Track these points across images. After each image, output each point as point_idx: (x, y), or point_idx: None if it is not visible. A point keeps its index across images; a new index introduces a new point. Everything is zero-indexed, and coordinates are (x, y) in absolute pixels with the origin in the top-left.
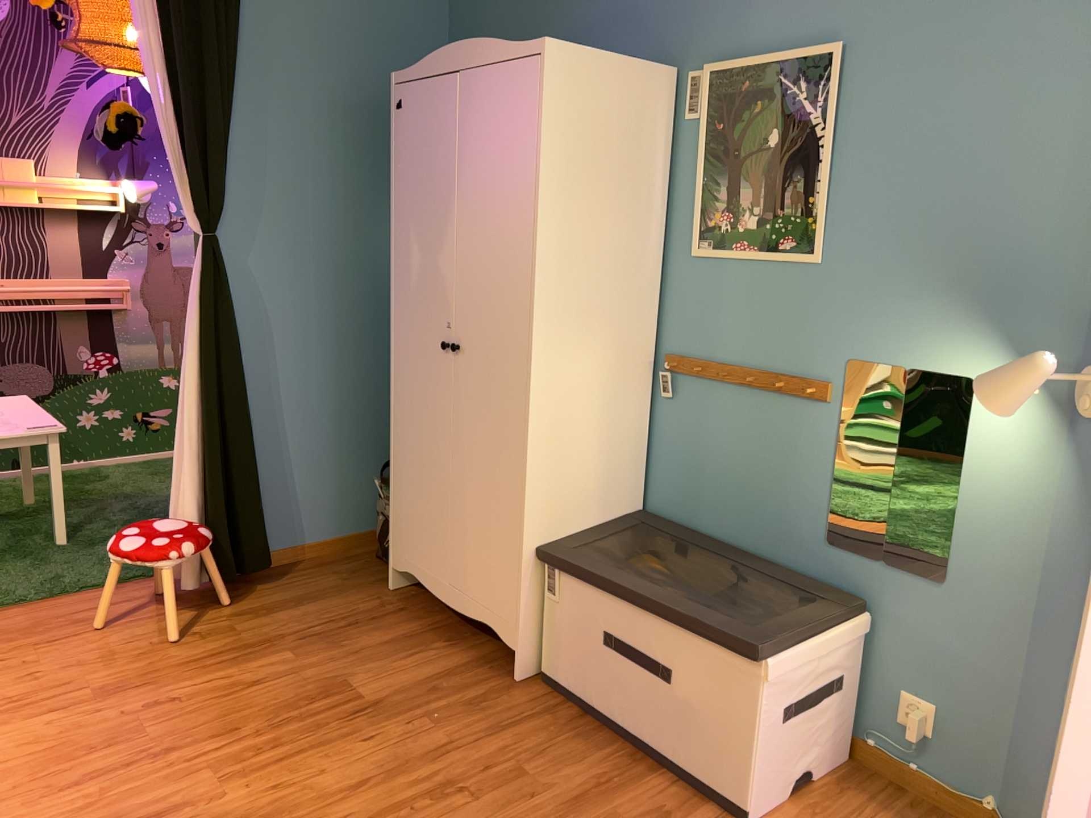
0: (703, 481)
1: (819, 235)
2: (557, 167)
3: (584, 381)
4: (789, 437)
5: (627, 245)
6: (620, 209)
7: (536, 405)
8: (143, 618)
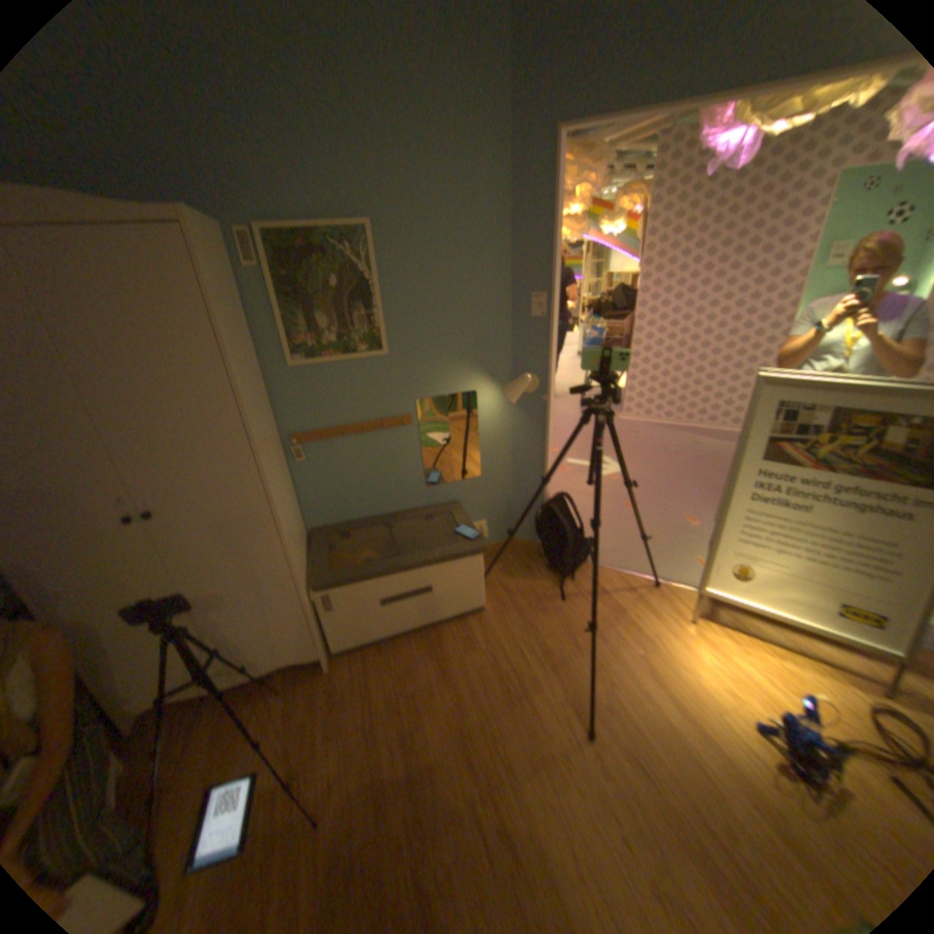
0: (343, 495)
1: (383, 339)
2: (225, 329)
3: (279, 481)
4: (392, 450)
5: (254, 374)
6: (246, 349)
7: (279, 514)
8: None
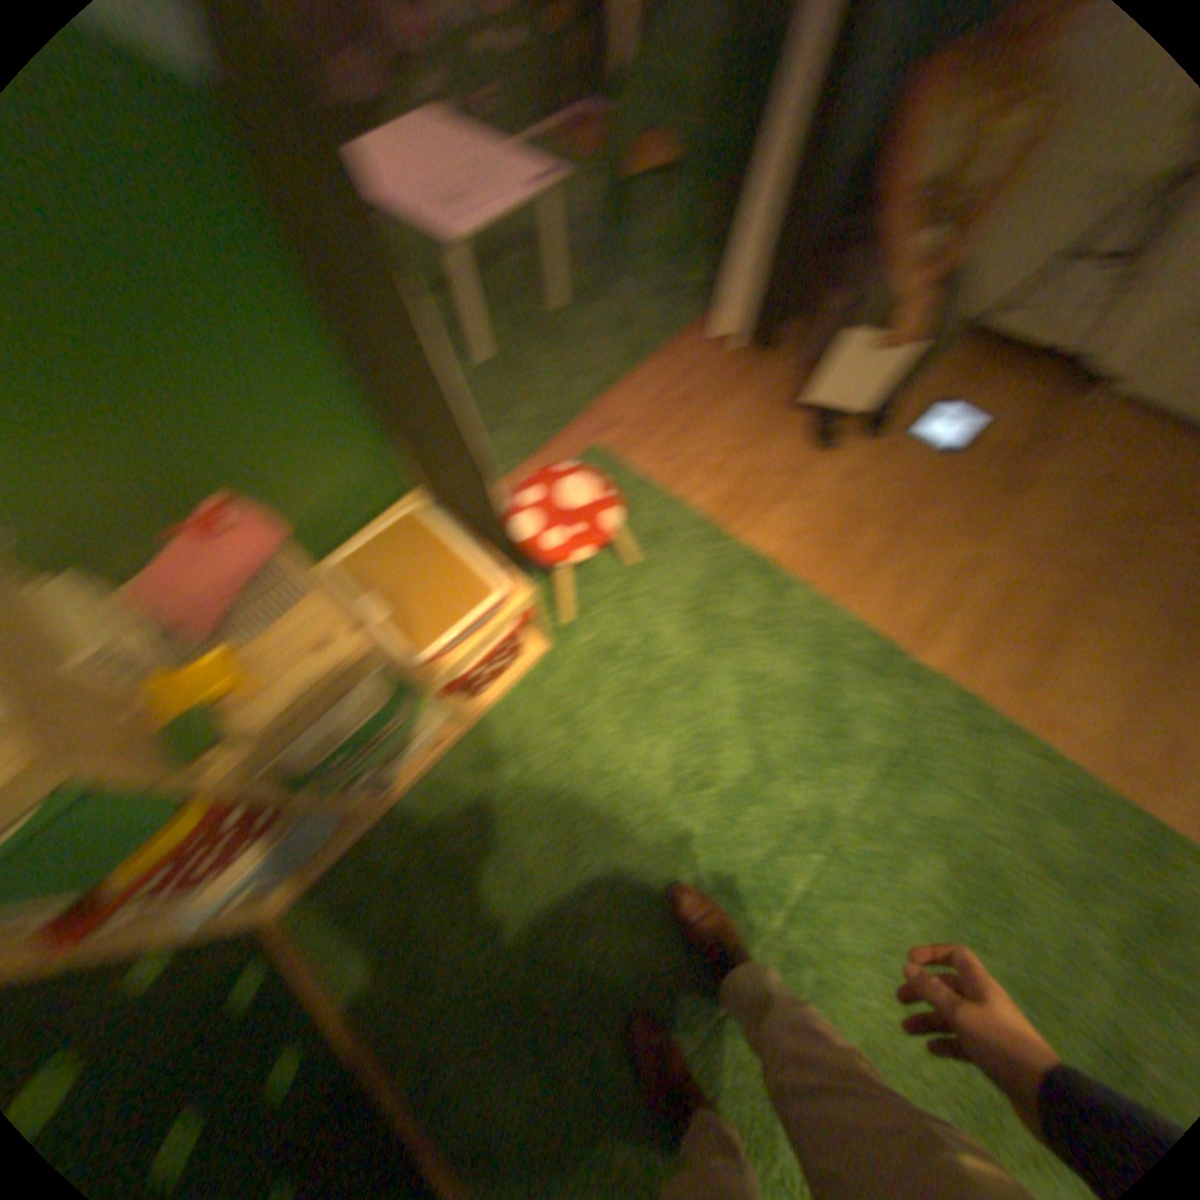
0: None
1: None
2: None
3: None
4: None
5: None
6: None
7: None
8: (731, 387)
